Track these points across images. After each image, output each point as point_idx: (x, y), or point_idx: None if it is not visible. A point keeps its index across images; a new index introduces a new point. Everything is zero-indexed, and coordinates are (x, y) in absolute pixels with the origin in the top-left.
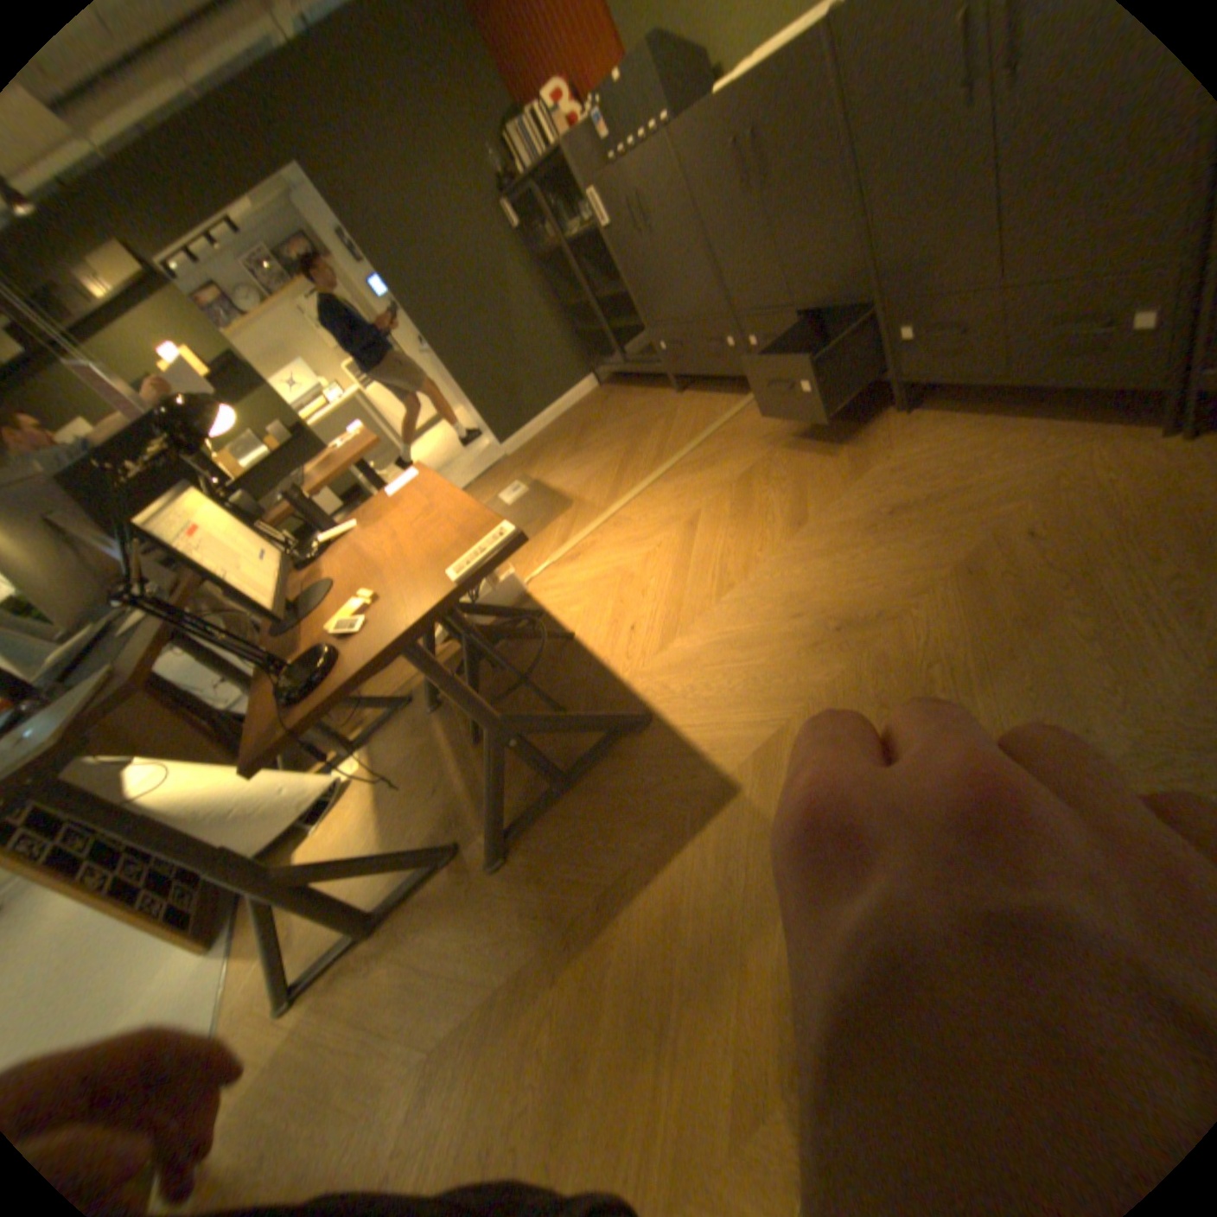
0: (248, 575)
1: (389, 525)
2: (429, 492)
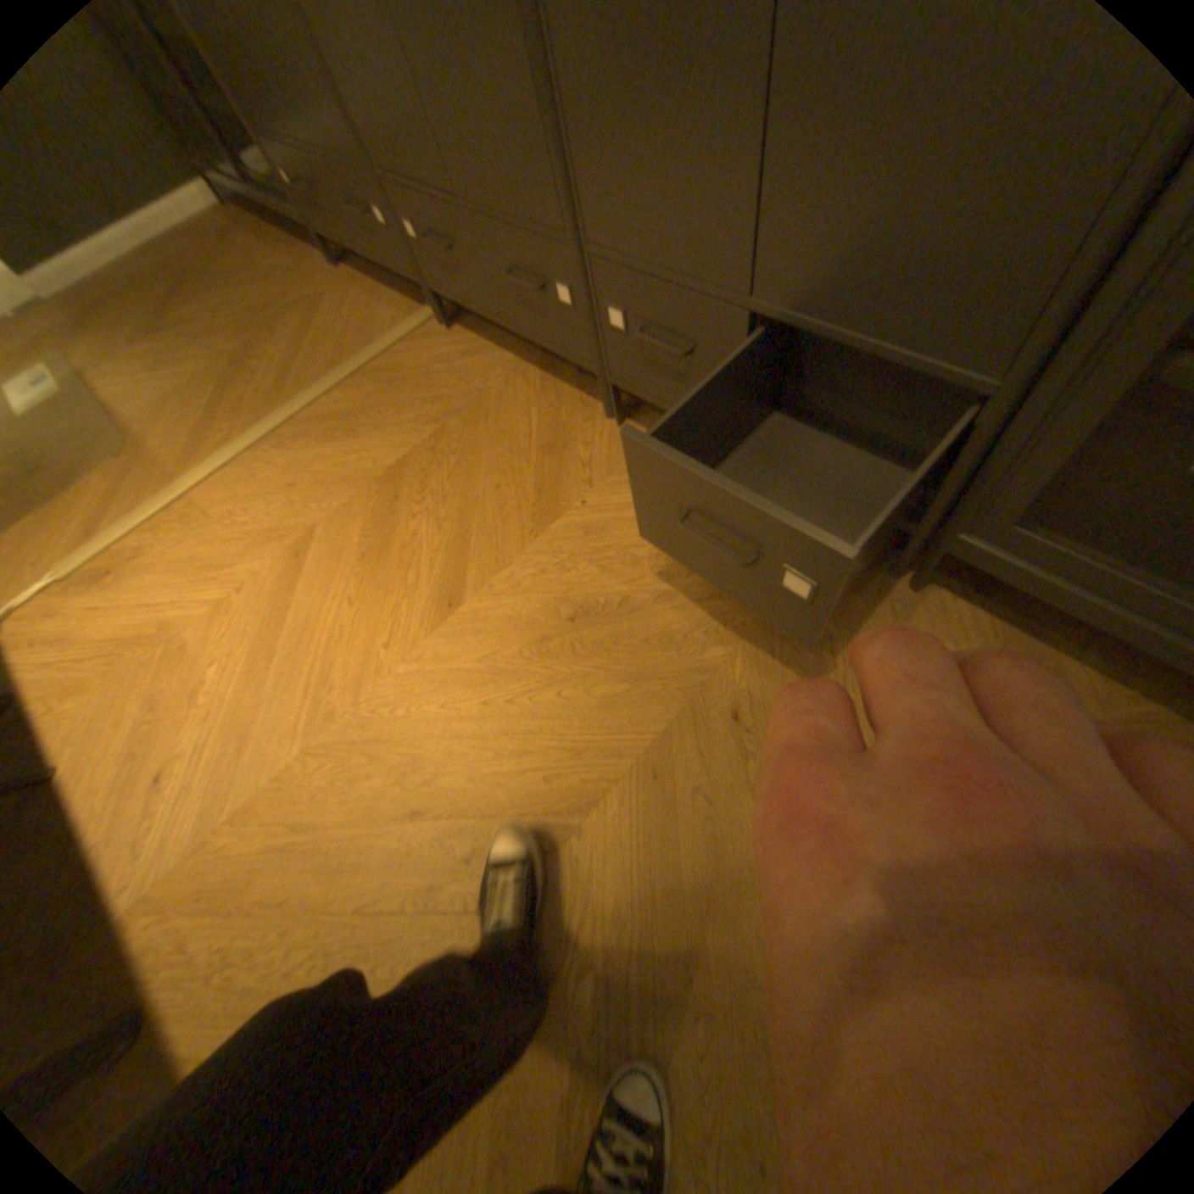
0: None
1: None
2: None
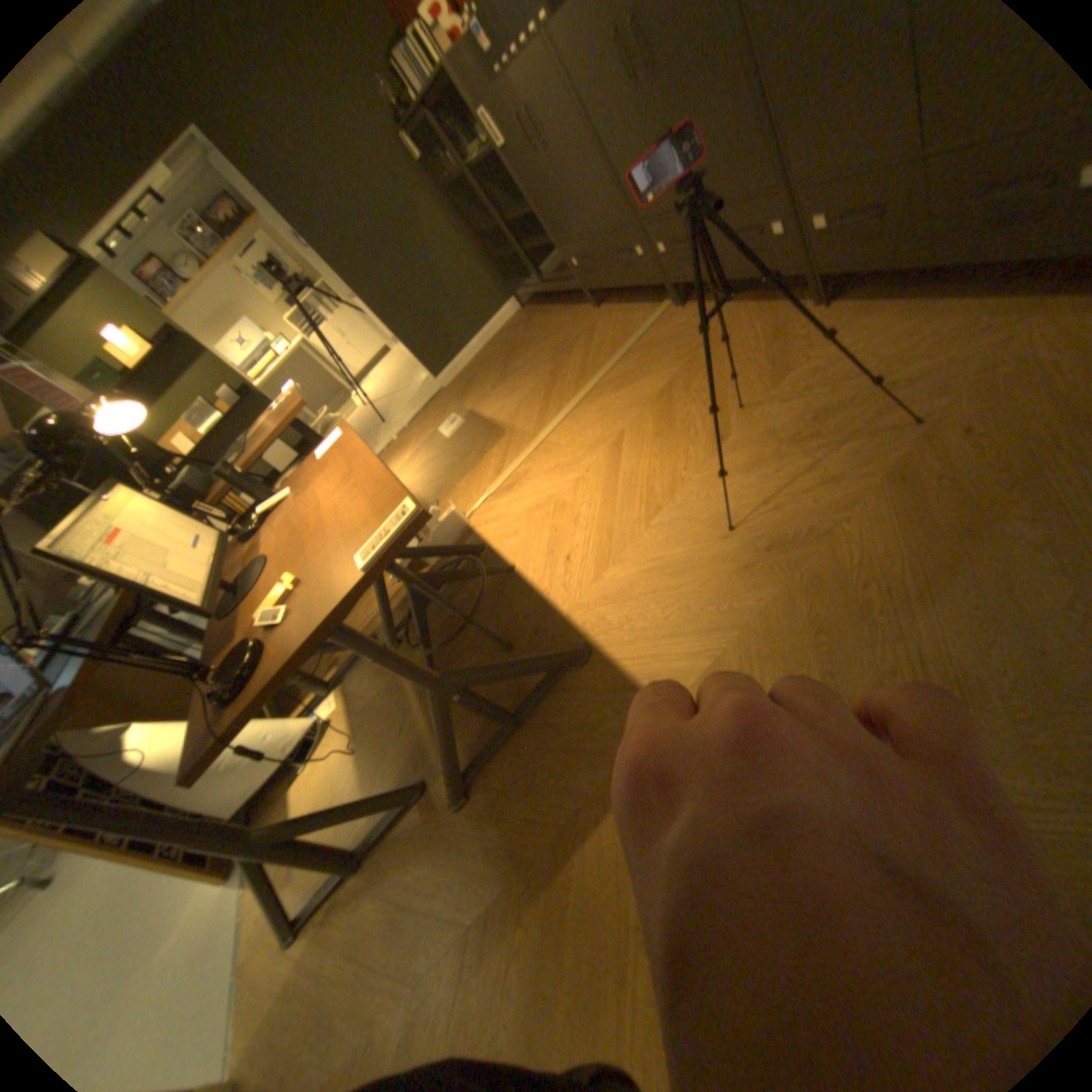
0: (180, 569)
1: (316, 493)
2: (350, 455)
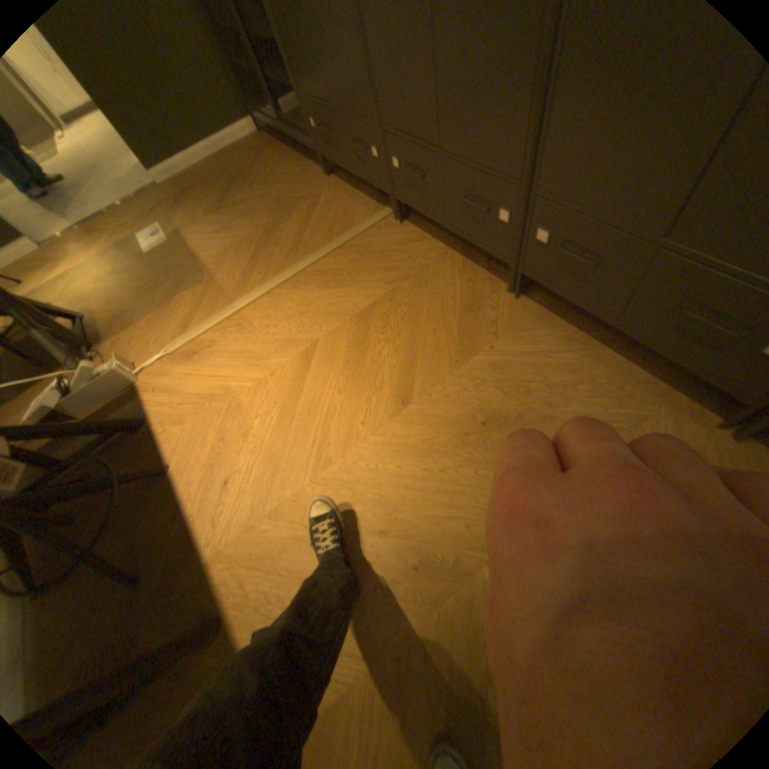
0: None
1: None
2: None
